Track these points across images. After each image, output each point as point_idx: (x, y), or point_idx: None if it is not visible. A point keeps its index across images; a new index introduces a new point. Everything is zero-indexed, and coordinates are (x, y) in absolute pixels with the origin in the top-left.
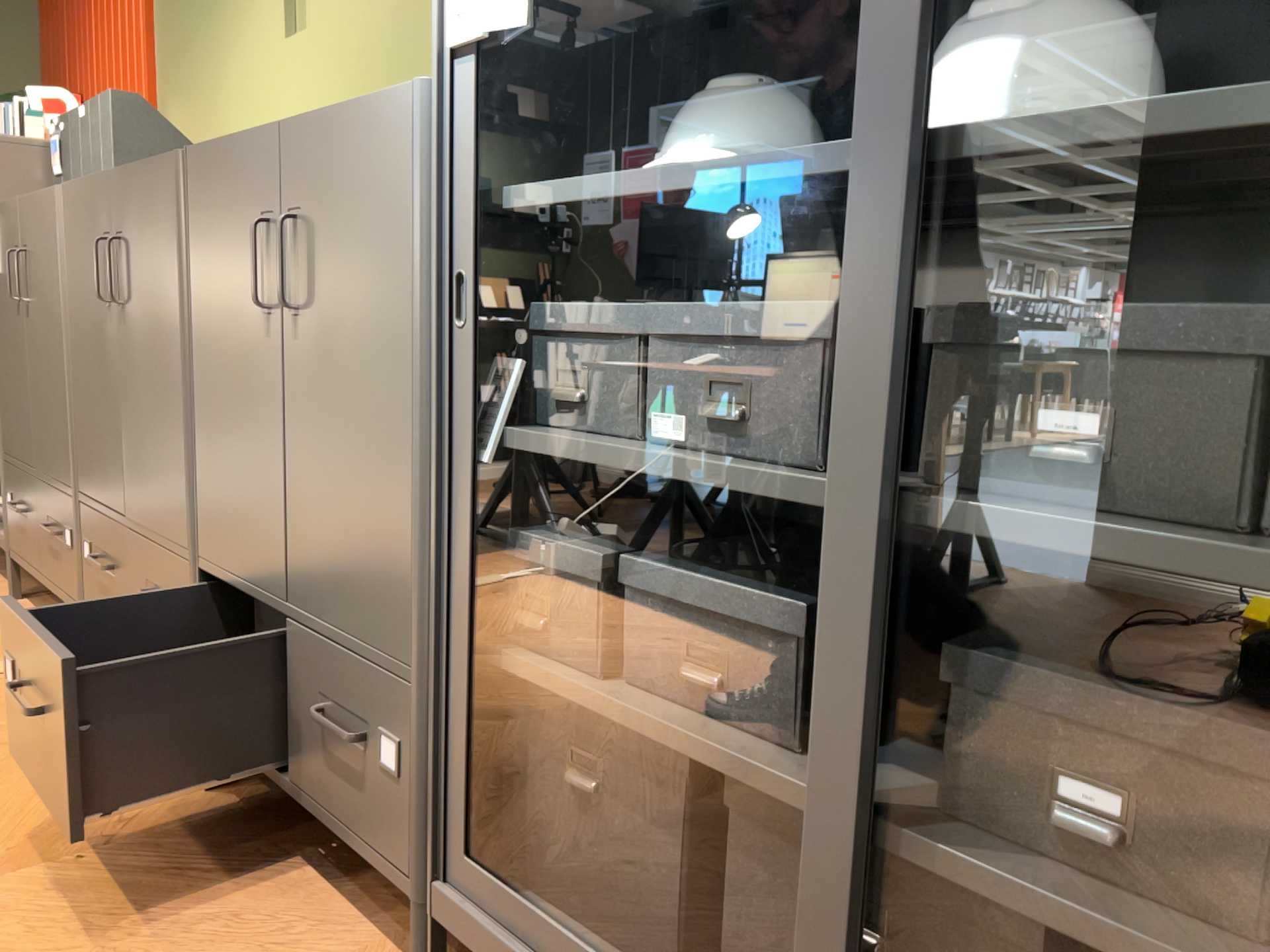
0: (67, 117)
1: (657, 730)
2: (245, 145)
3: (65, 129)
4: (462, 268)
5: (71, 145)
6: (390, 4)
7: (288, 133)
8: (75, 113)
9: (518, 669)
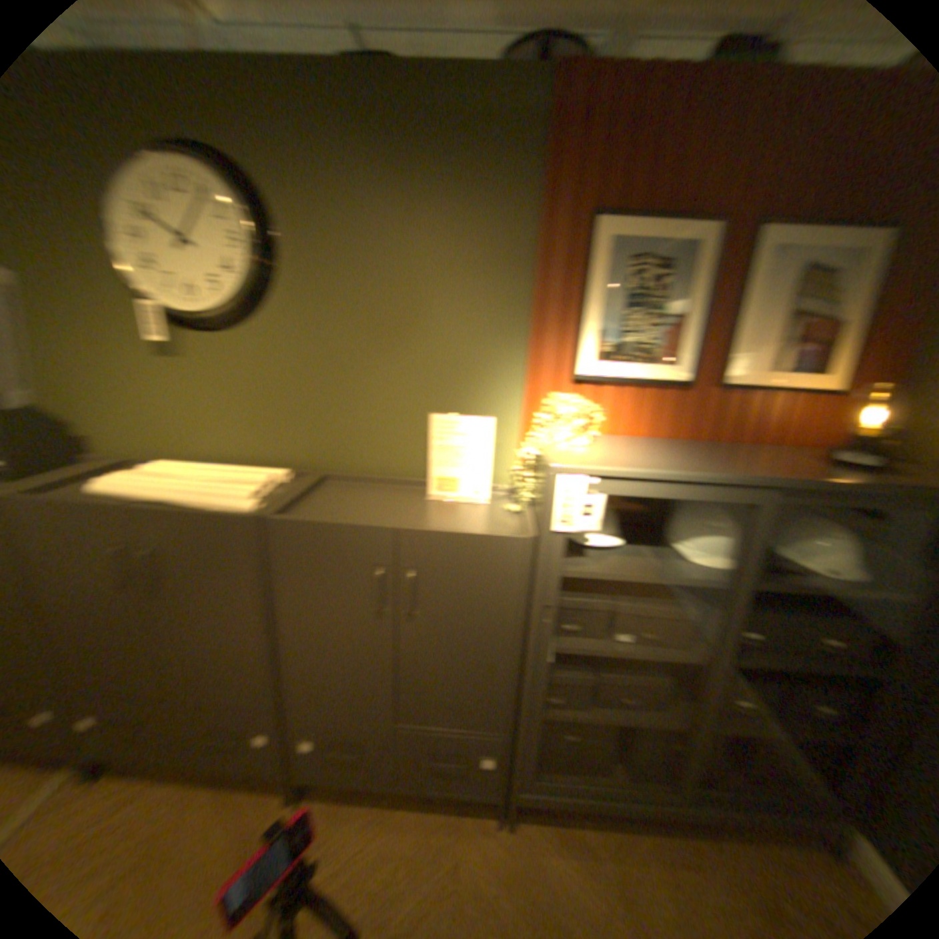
0: None
1: (621, 721)
2: (350, 530)
3: None
4: (547, 603)
5: None
6: (282, 368)
7: (404, 534)
8: None
9: (552, 716)
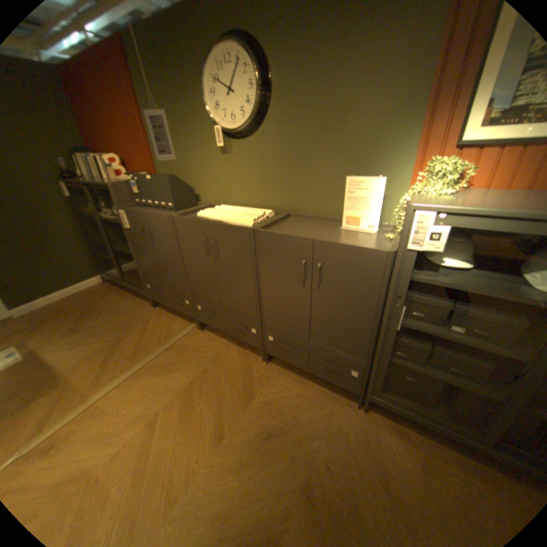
0: (136, 175)
1: (446, 380)
2: (292, 239)
3: (136, 179)
4: (400, 295)
5: (141, 185)
6: (274, 155)
7: (318, 243)
8: (141, 175)
9: (397, 363)
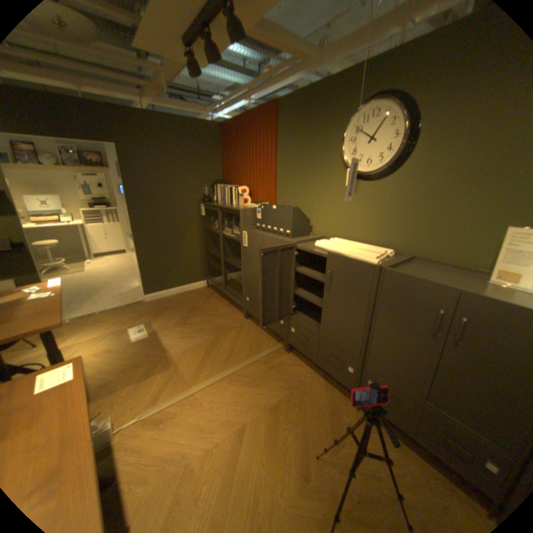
0: (264, 205)
1: None
2: (432, 284)
3: (263, 207)
4: None
5: (266, 213)
6: (407, 197)
7: (469, 295)
8: (269, 205)
9: None
